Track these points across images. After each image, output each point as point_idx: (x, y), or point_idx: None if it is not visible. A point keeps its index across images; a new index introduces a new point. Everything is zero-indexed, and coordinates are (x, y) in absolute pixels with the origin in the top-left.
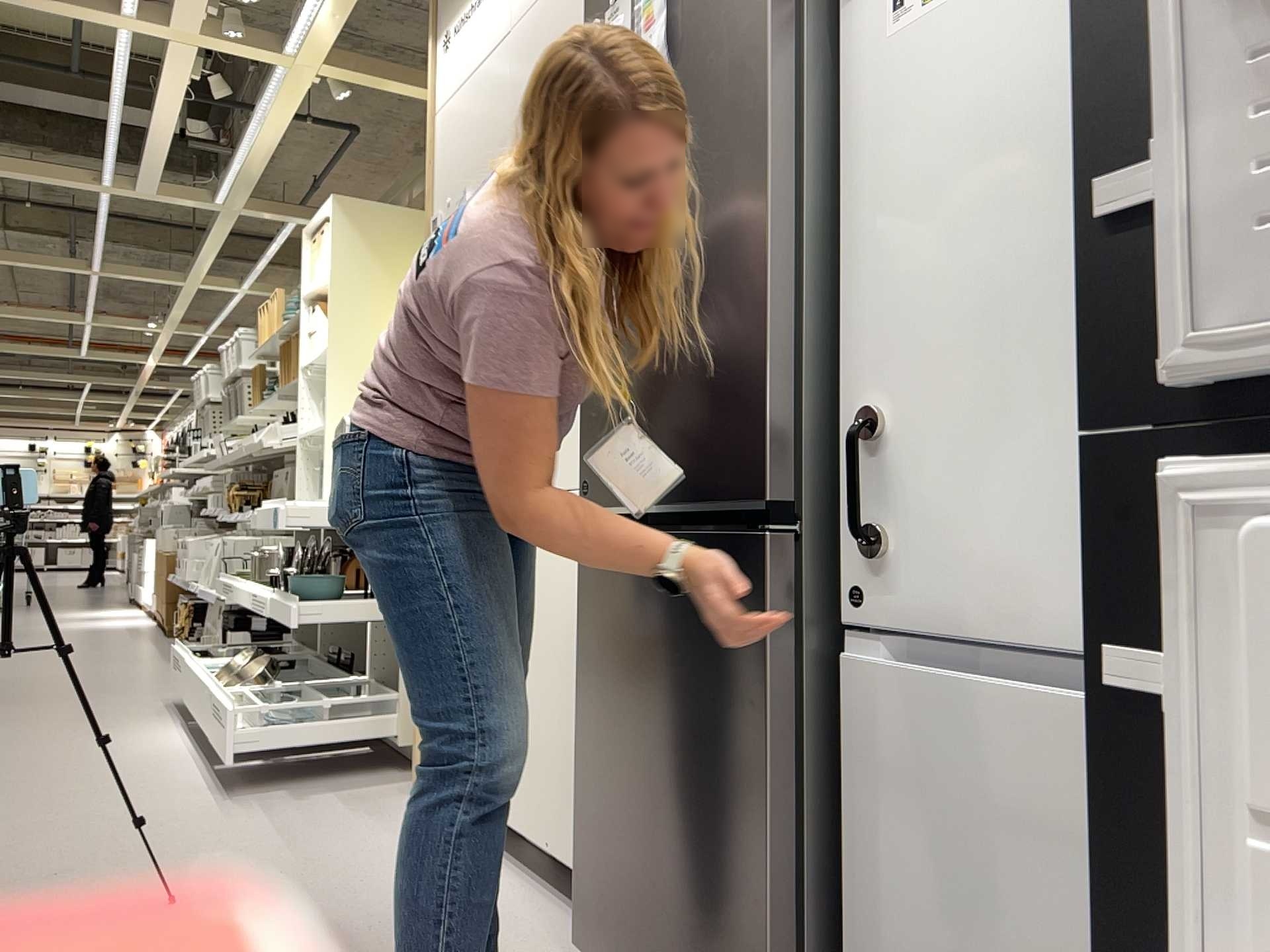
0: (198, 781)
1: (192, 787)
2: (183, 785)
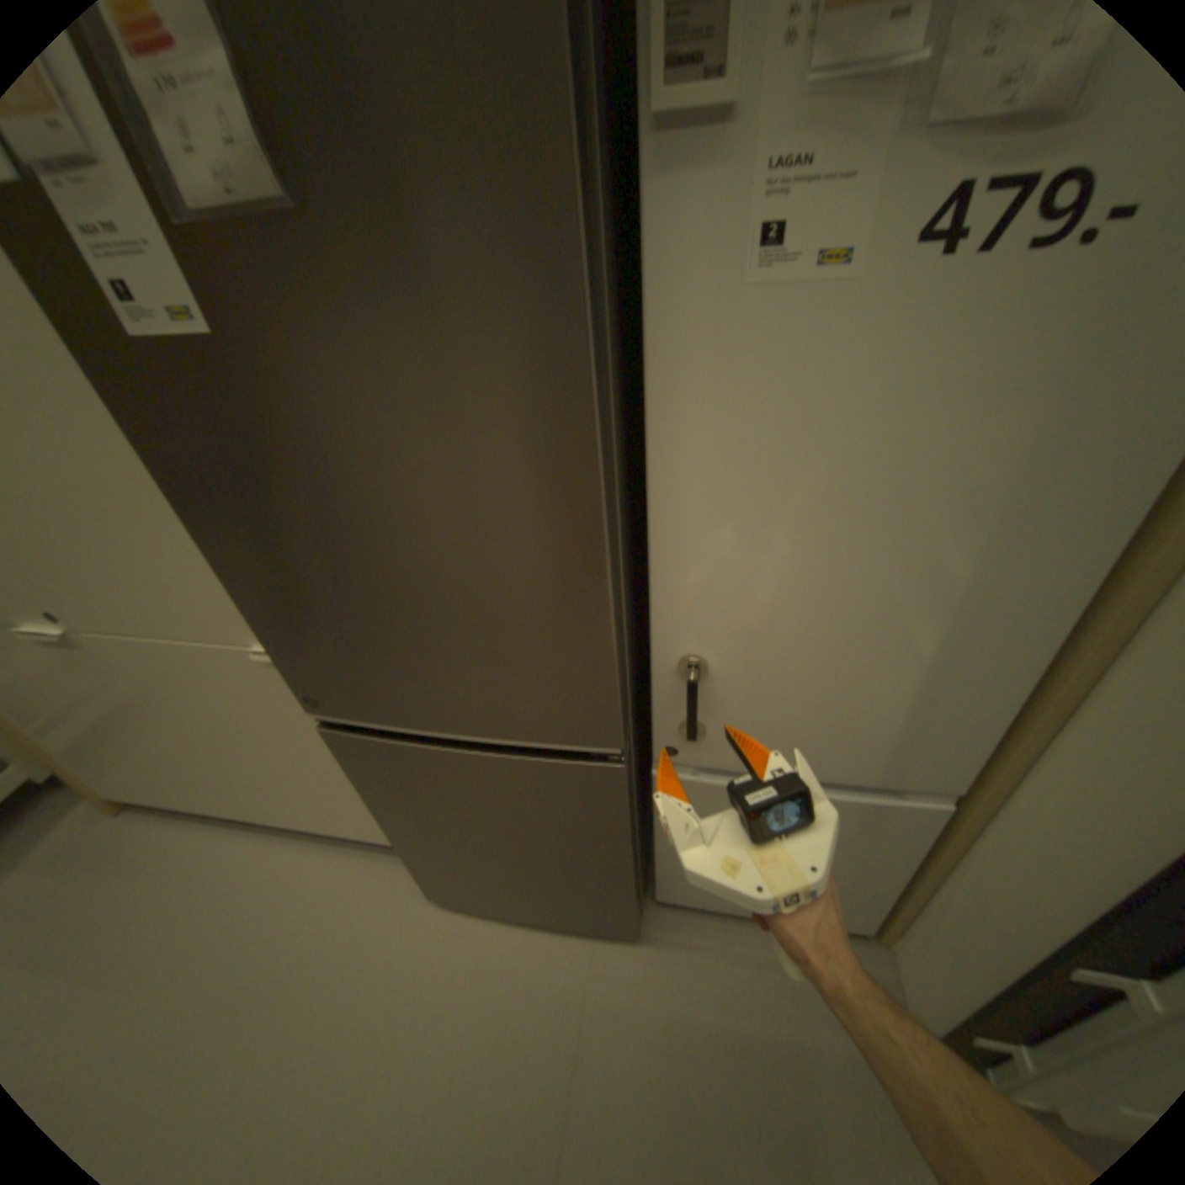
0: None
1: None
2: None
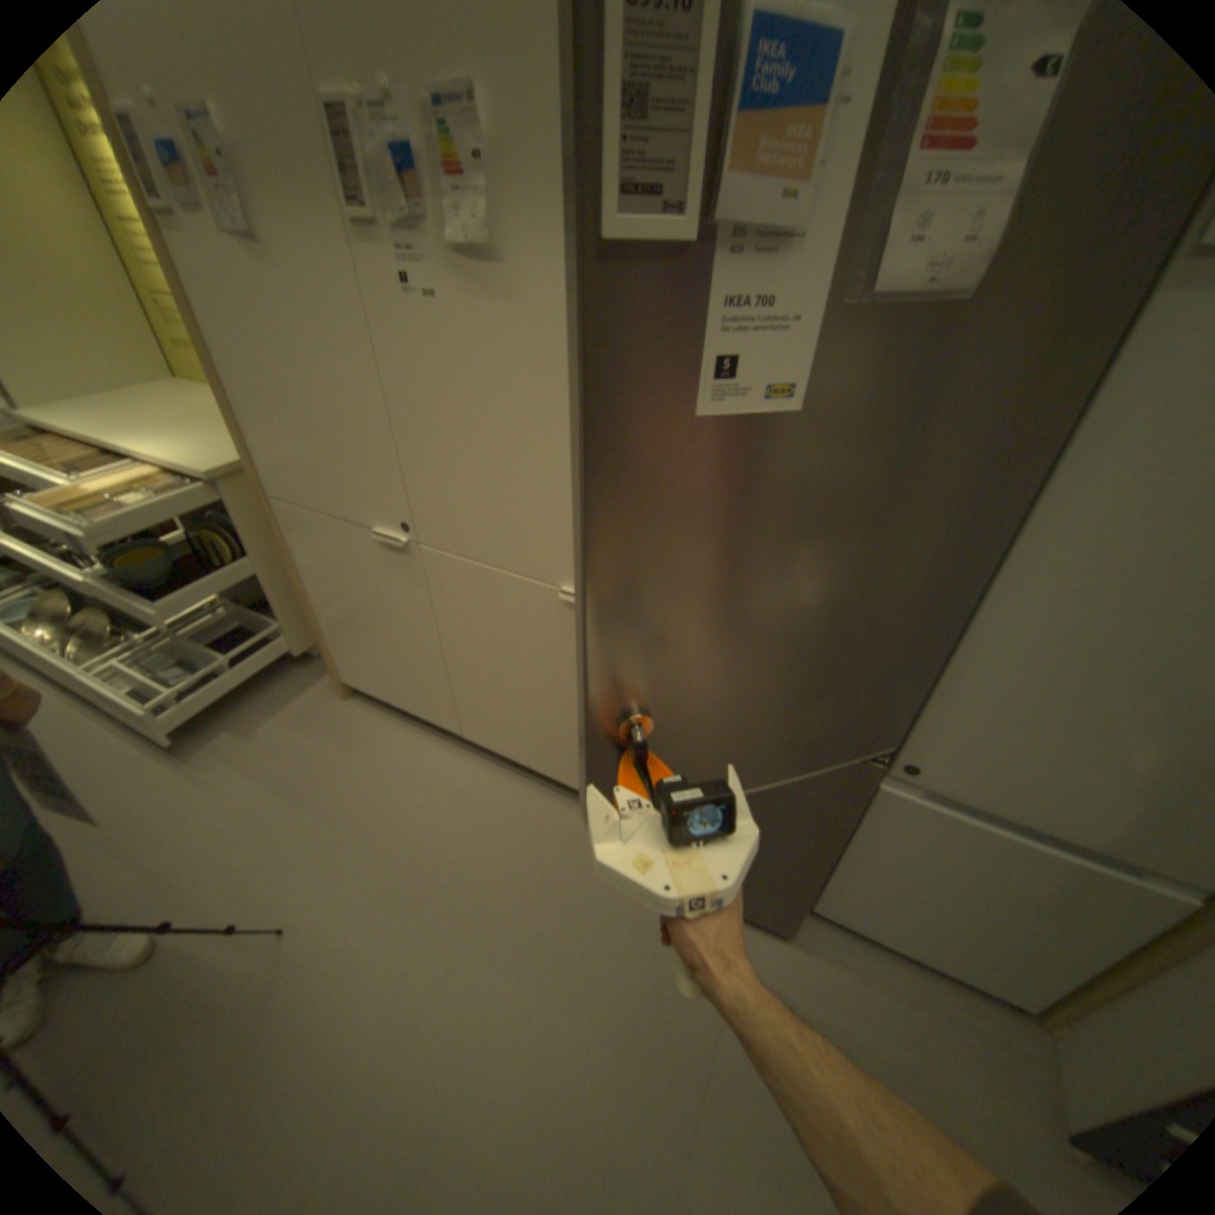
0: (126, 748)
1: (129, 760)
2: (115, 759)
